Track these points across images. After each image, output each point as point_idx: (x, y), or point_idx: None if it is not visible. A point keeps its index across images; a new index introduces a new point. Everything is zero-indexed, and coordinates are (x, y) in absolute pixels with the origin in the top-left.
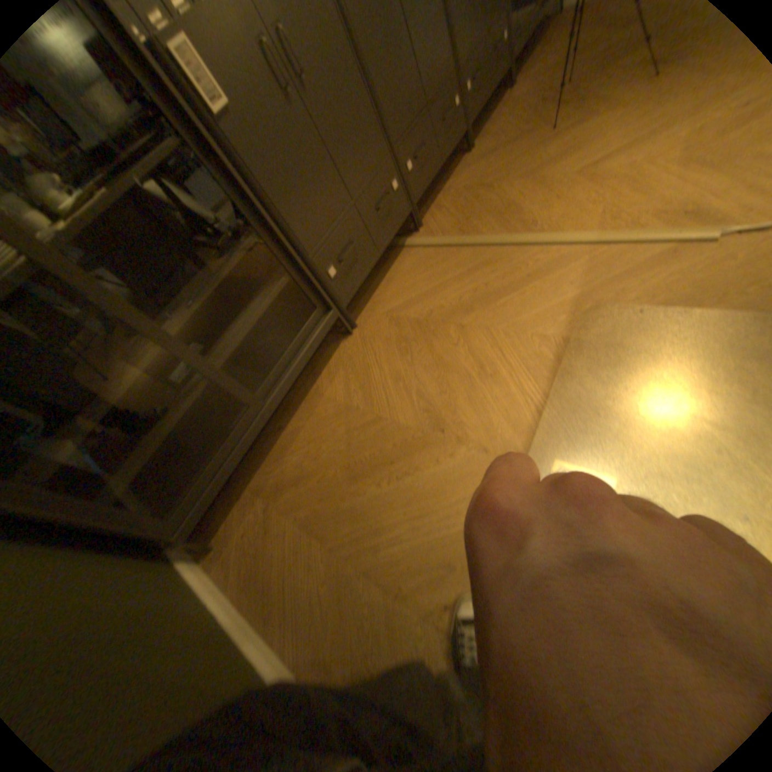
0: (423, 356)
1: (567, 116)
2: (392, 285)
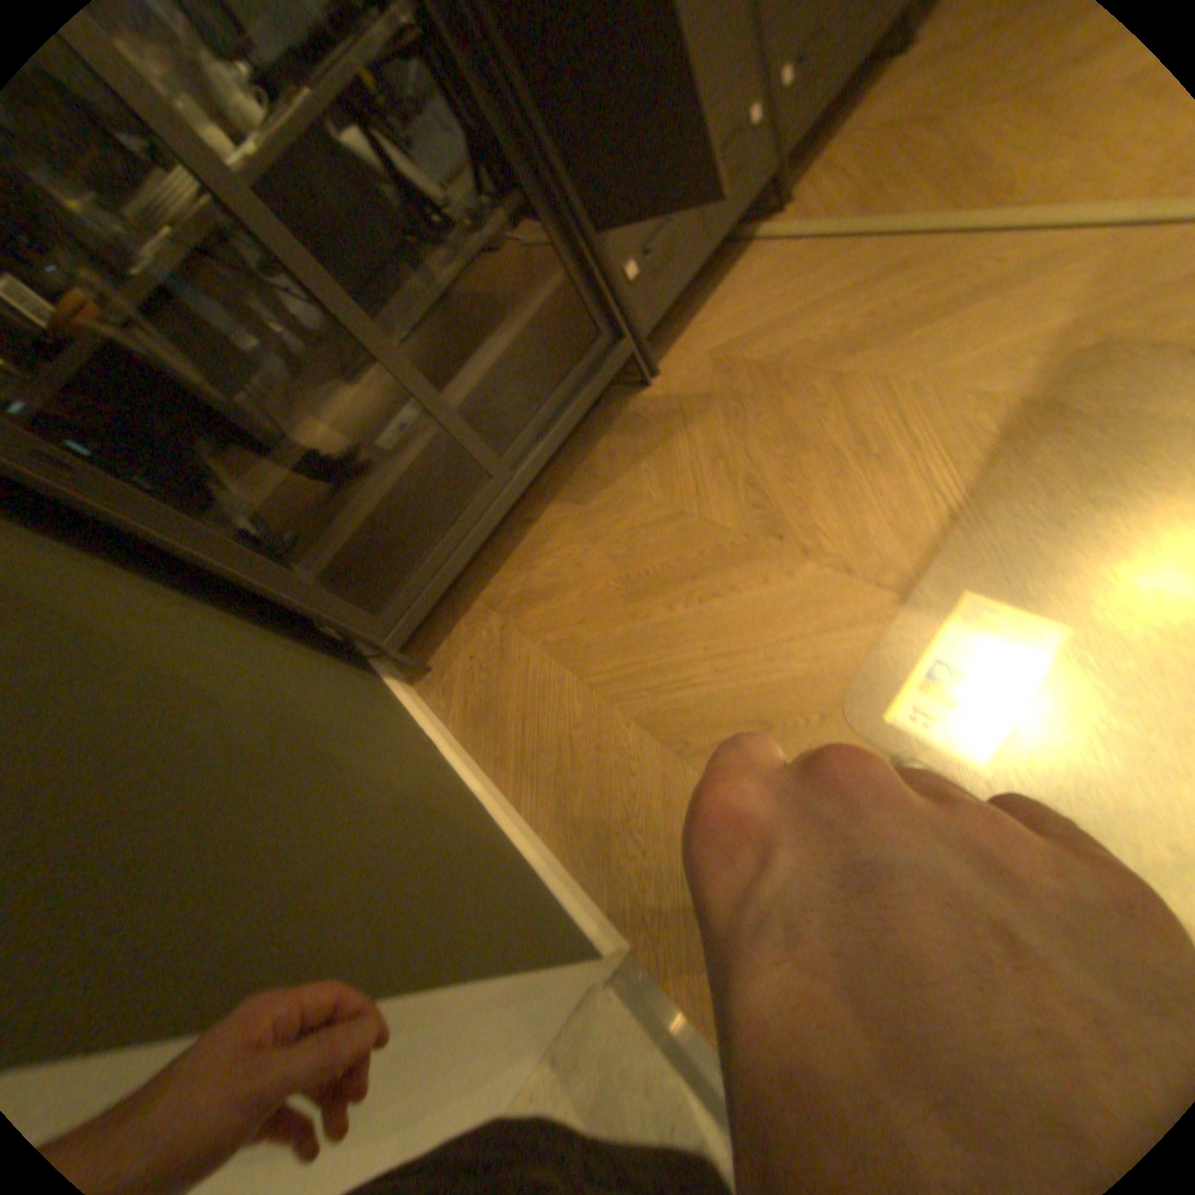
0: (765, 425)
1: None
2: (725, 307)
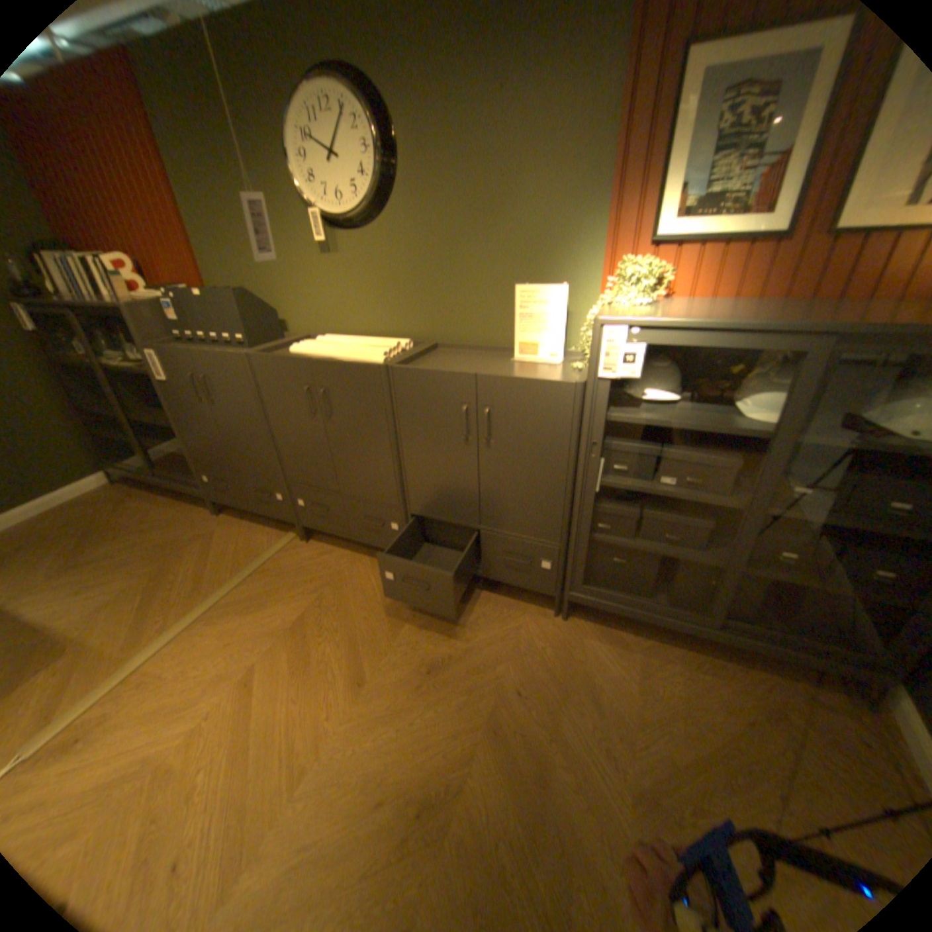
0: (138, 555)
1: (382, 668)
2: (242, 530)
